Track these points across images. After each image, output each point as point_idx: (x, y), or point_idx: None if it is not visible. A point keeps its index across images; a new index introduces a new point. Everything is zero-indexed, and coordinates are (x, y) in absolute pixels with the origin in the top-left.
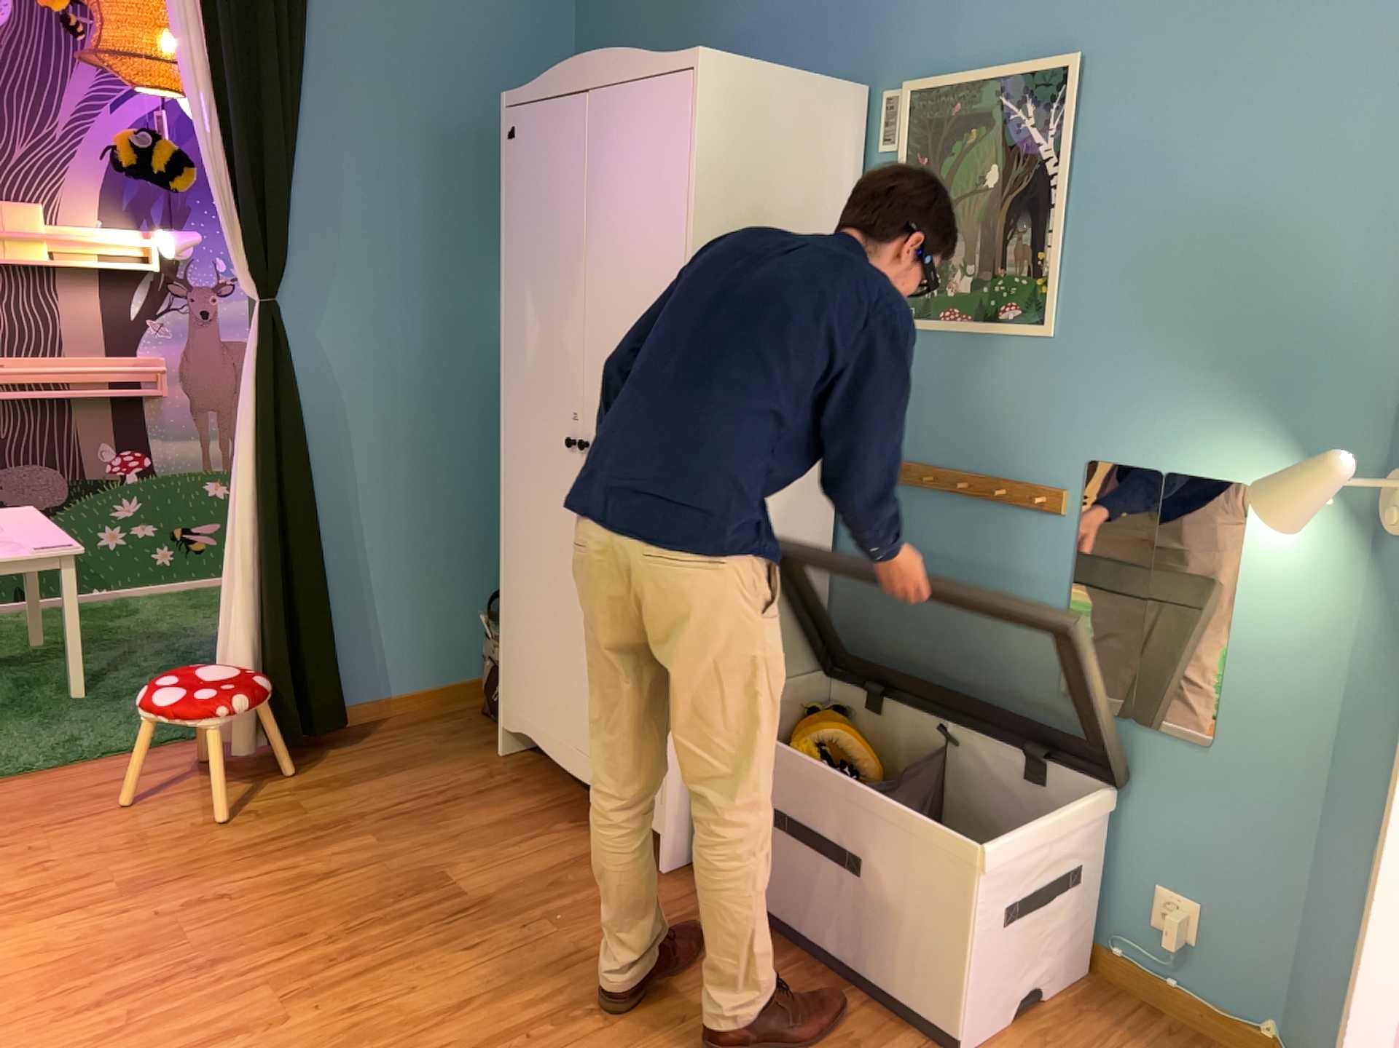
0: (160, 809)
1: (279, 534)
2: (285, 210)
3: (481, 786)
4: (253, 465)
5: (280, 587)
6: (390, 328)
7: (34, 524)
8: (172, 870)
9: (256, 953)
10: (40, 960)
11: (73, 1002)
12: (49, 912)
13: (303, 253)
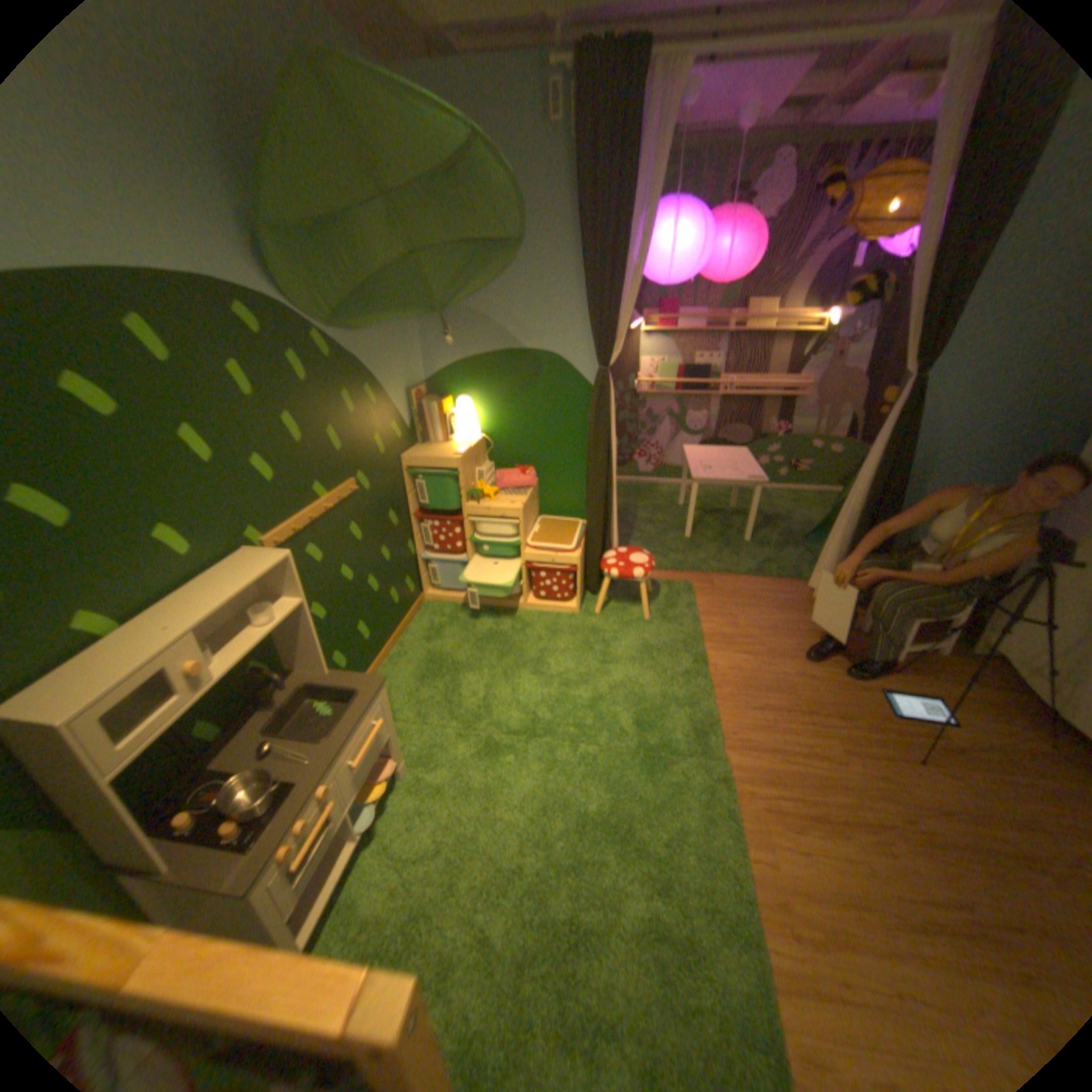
0: (781, 616)
1: (878, 505)
2: (954, 322)
3: (960, 672)
4: (878, 468)
5: (869, 531)
6: (991, 390)
7: (742, 461)
8: (788, 652)
9: (829, 719)
10: (736, 674)
11: (750, 702)
12: (738, 651)
13: (950, 344)
